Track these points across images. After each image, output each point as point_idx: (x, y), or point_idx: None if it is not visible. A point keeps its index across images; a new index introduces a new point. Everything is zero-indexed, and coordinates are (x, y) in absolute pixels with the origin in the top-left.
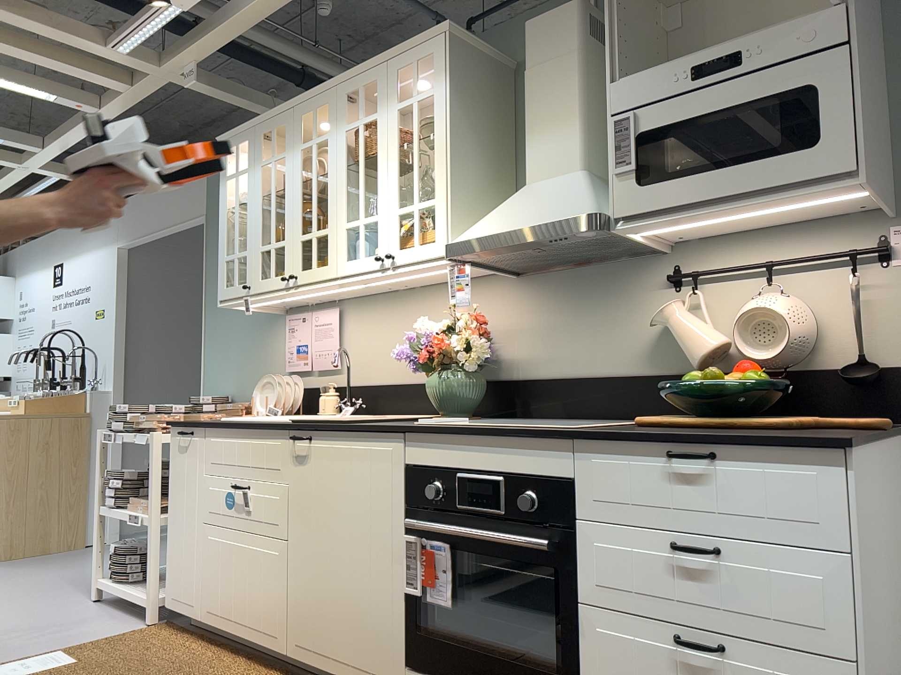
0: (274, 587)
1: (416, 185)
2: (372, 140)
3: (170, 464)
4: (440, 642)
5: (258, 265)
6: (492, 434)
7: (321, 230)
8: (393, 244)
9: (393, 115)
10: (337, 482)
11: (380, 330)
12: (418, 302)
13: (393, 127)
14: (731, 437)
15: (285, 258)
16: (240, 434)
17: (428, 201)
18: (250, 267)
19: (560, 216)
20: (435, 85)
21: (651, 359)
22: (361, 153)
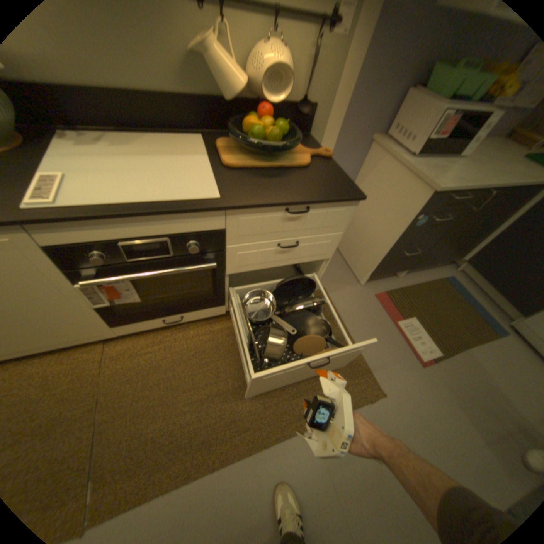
0: None
1: None
2: None
3: None
4: (134, 312)
5: None
6: (152, 214)
7: None
8: None
9: None
10: None
11: None
12: None
13: None
14: (321, 201)
15: None
16: None
17: None
18: None
19: None
20: None
21: (181, 77)
22: None
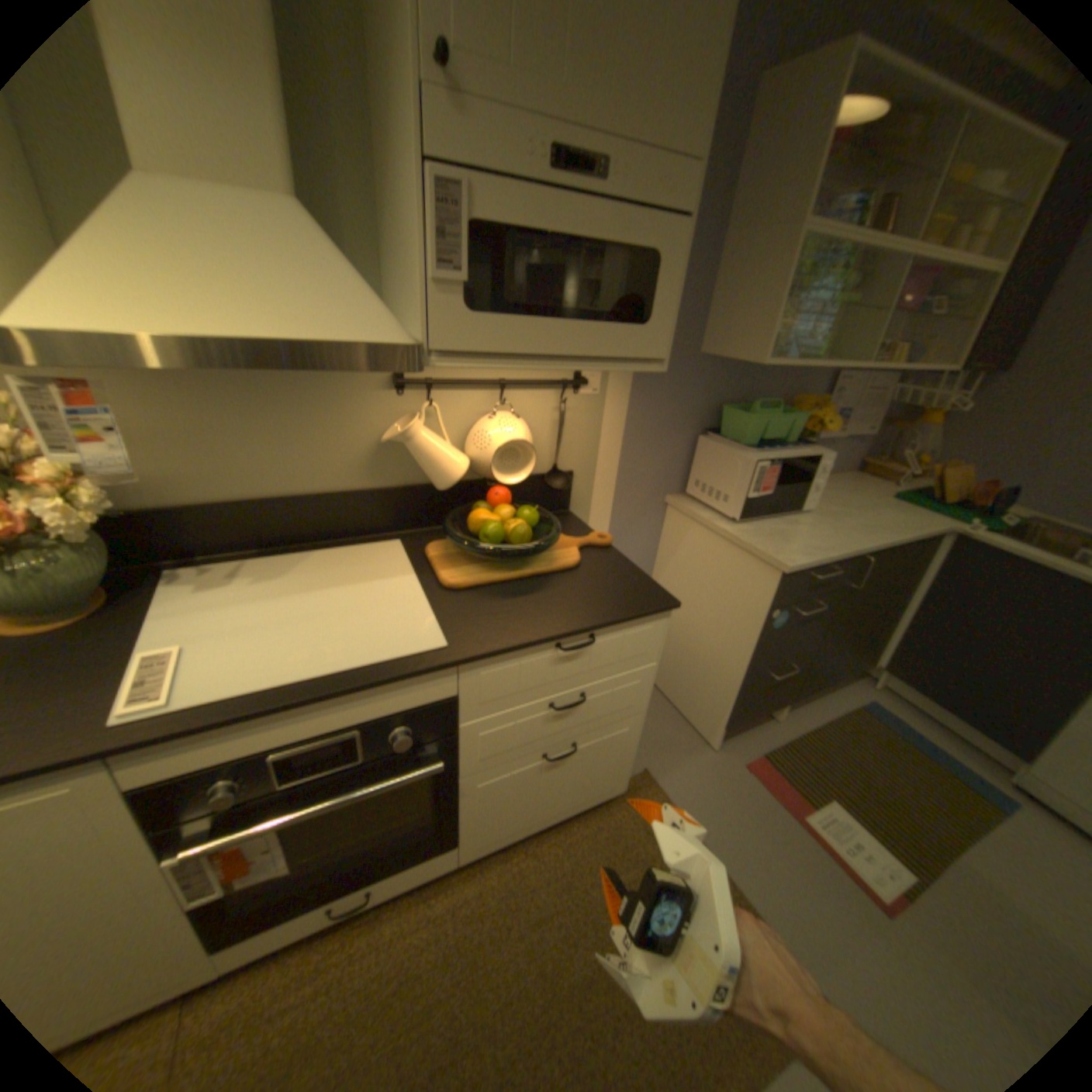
0: None
1: None
2: None
3: None
4: (270, 902)
5: None
6: (336, 696)
7: None
8: None
9: None
10: None
11: None
12: None
13: None
14: (611, 623)
15: None
16: None
17: None
18: None
19: (345, 330)
20: None
21: (370, 471)
22: None
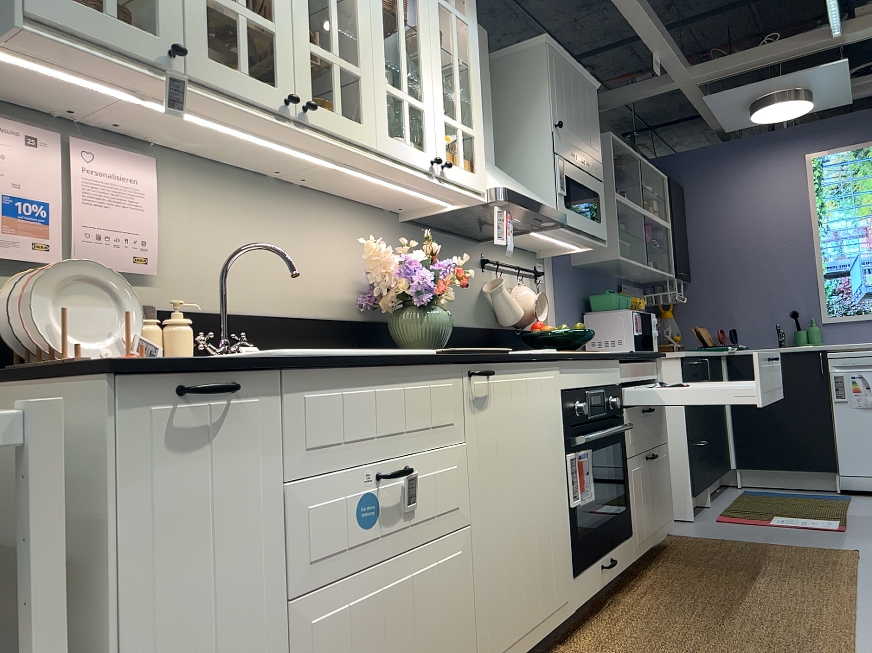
0: (459, 606)
1: (461, 105)
2: (402, 2)
3: (107, 501)
4: (588, 534)
5: (202, 23)
6: (602, 358)
7: (351, 66)
8: (443, 153)
9: (435, 3)
10: (519, 422)
11: (238, 227)
12: (301, 208)
13: (435, 18)
14: (653, 354)
15: (275, 58)
16: (380, 377)
17: (470, 129)
18: (172, 9)
19: (551, 206)
20: (470, 17)
21: (477, 316)
22: (402, 9)
